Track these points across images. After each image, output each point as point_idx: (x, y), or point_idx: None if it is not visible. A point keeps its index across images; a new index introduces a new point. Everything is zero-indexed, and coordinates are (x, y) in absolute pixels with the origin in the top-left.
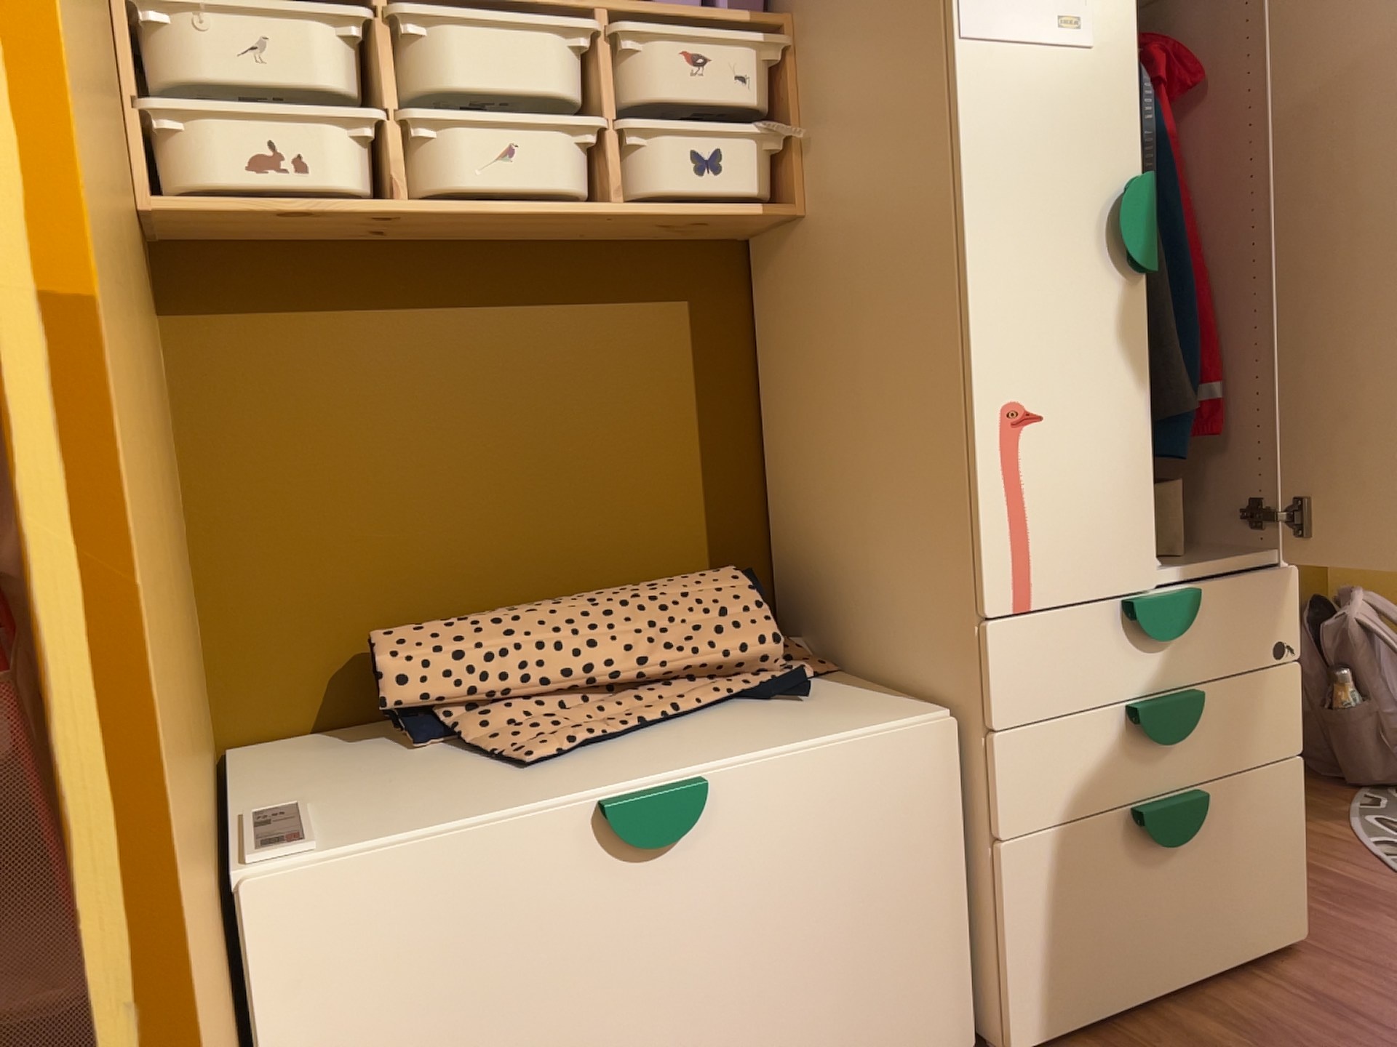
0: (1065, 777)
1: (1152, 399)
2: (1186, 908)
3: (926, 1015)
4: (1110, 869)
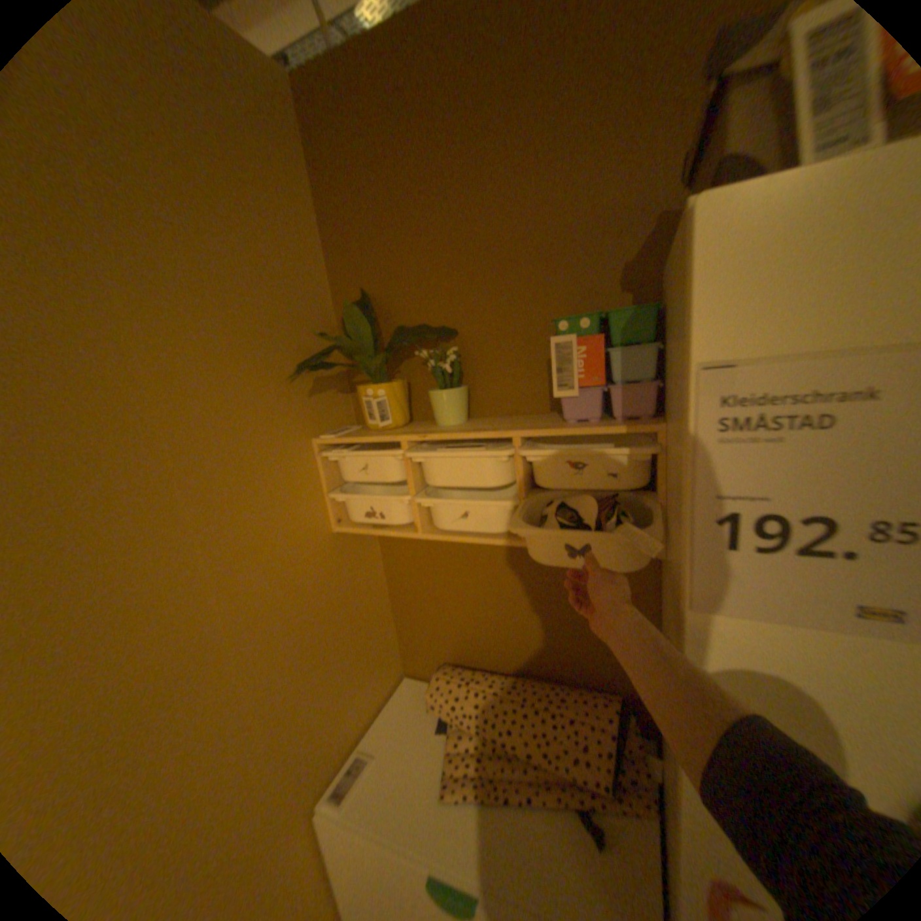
0: None
1: None
2: None
3: None
4: None
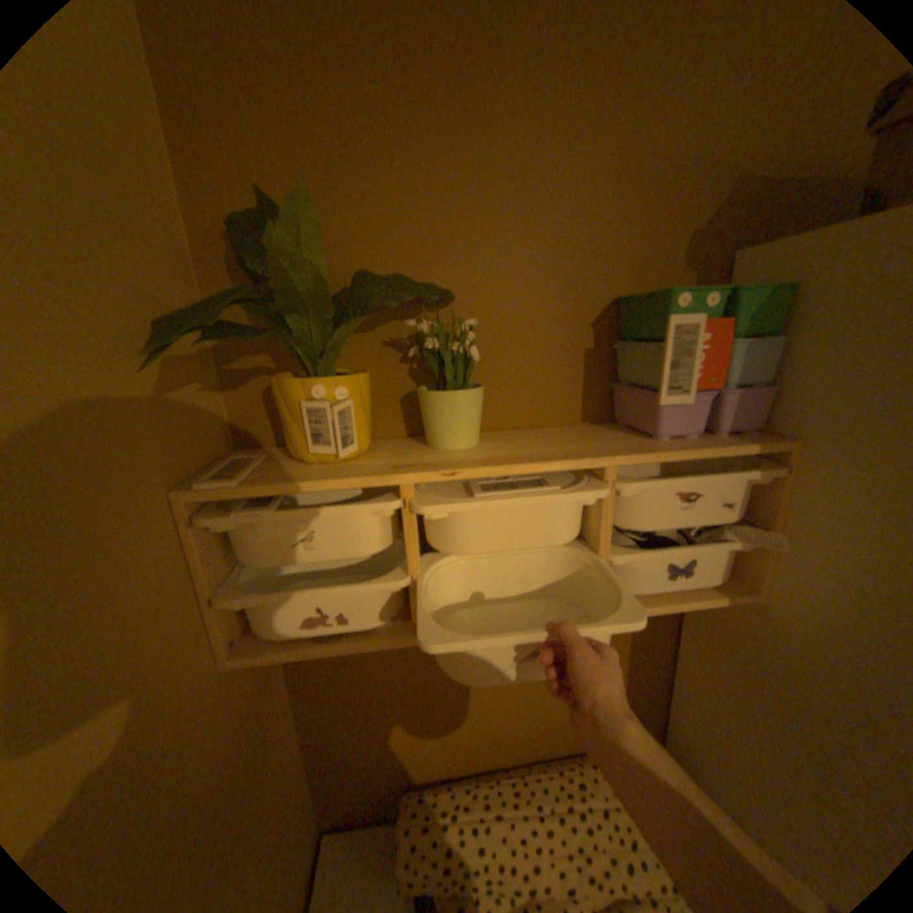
0: None
1: None
2: None
3: None
4: None
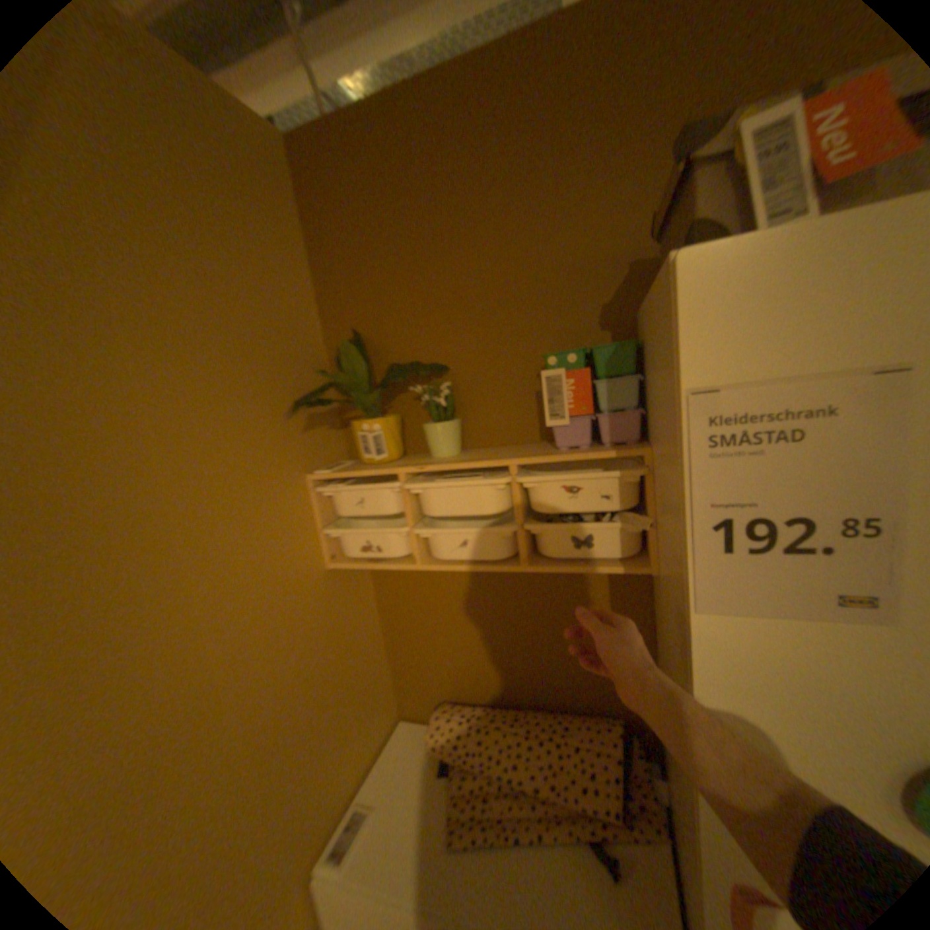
0: None
1: None
2: None
3: None
4: None
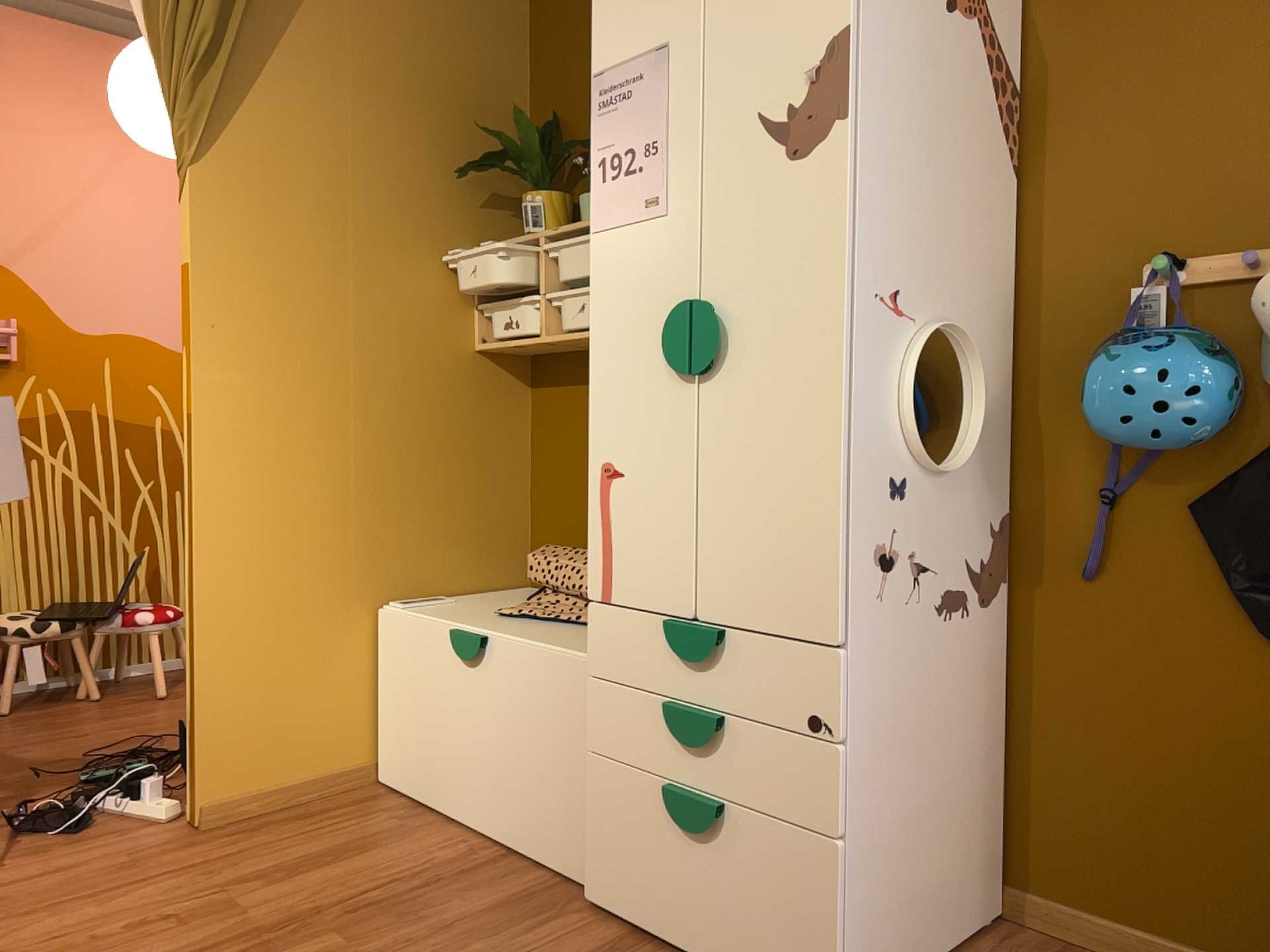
0: (625, 731)
1: (696, 470)
2: (708, 899)
3: (570, 845)
4: (651, 819)
